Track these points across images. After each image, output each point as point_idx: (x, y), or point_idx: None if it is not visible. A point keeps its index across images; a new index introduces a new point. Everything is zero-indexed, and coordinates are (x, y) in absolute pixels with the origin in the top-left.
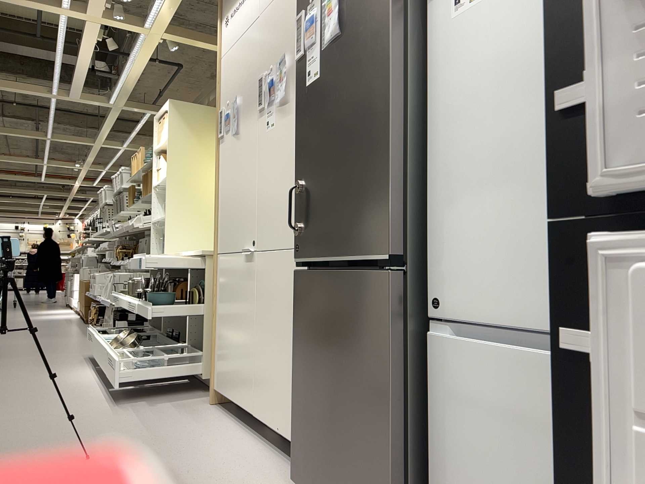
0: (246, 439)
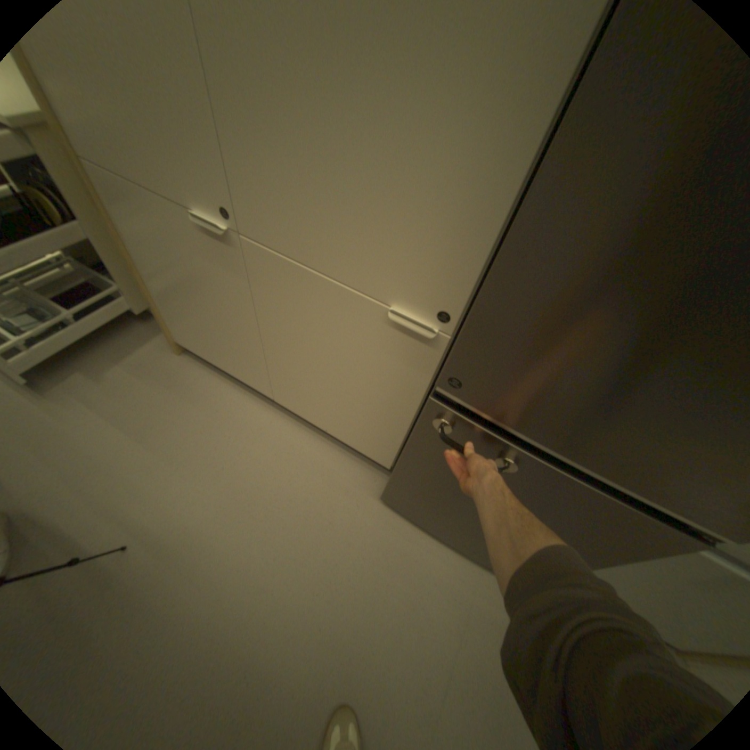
0: (273, 419)
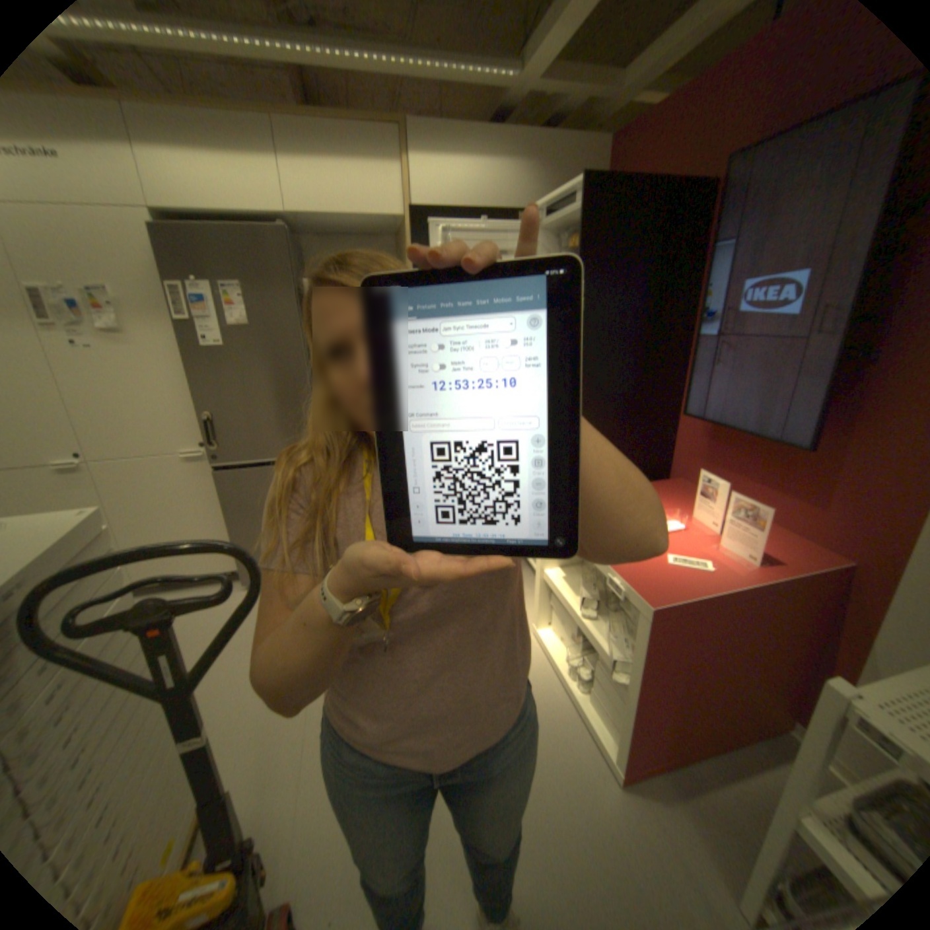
0: None
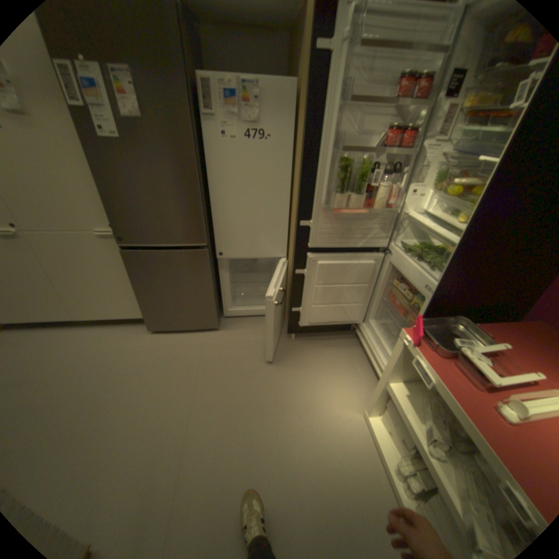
0: (77, 332)
